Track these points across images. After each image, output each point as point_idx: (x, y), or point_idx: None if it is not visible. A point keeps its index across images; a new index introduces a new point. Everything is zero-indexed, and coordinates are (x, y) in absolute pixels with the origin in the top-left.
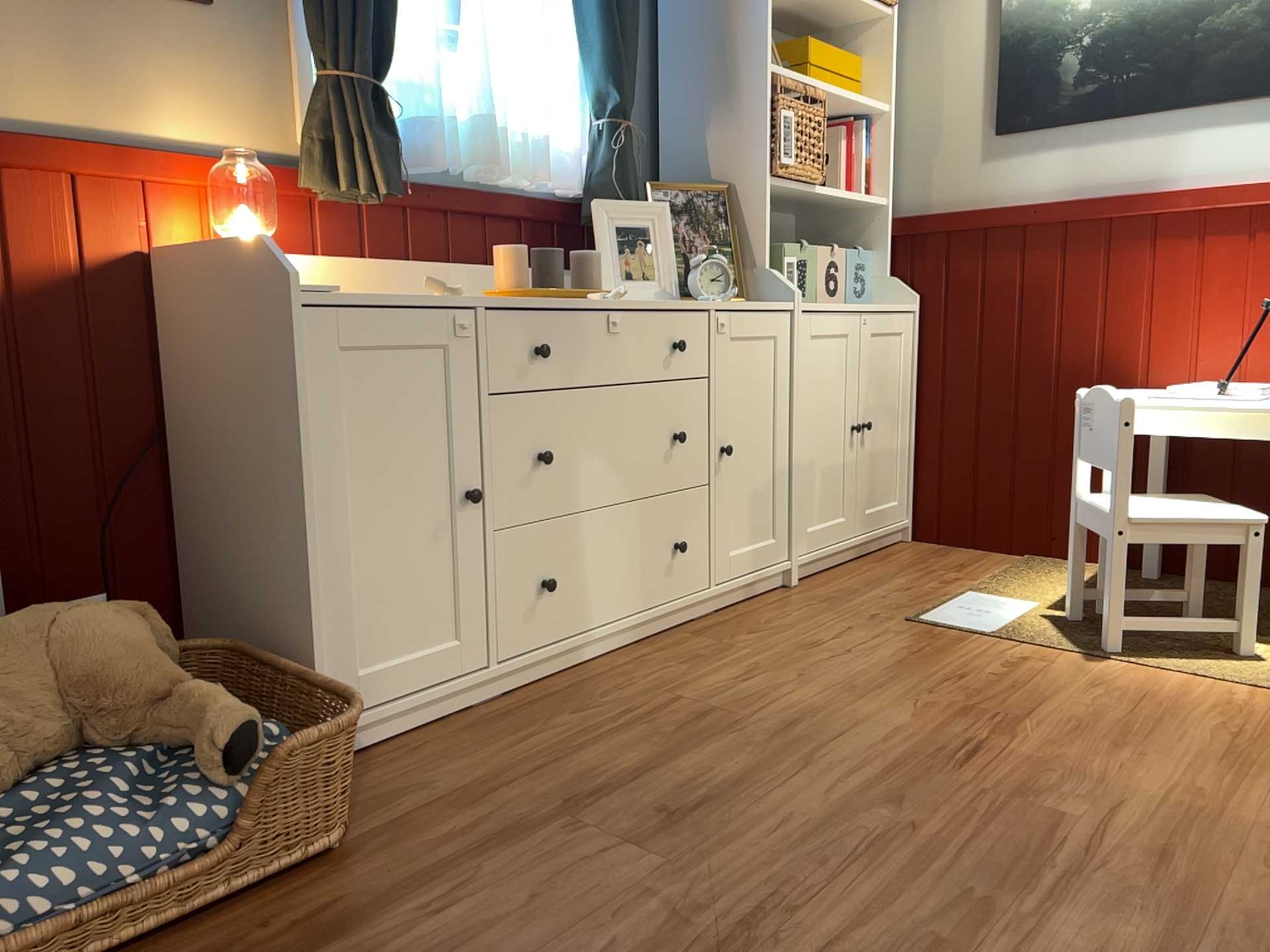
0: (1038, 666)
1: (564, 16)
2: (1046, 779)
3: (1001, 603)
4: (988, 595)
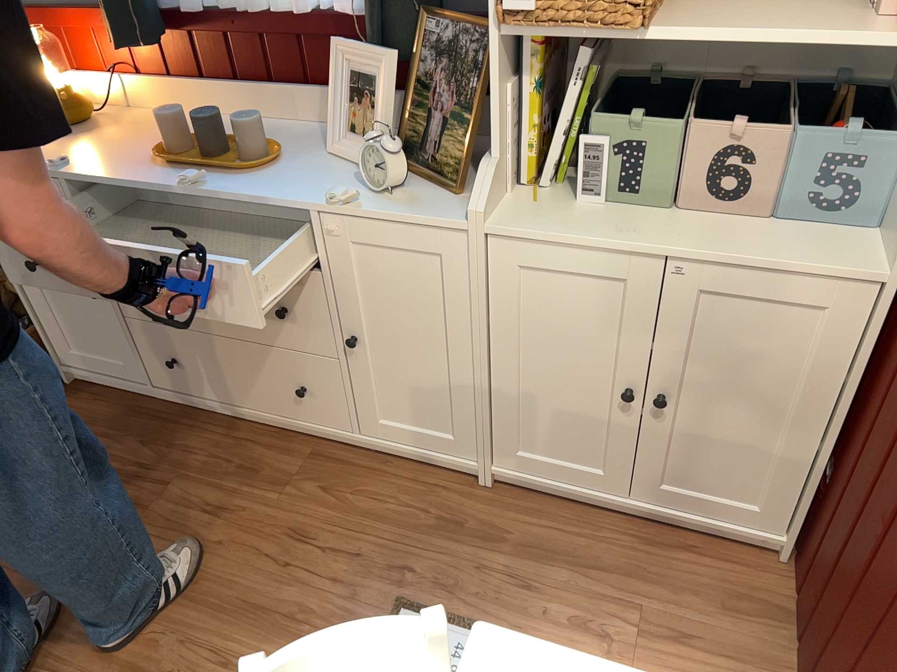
0: None
1: None
2: None
3: None
4: None
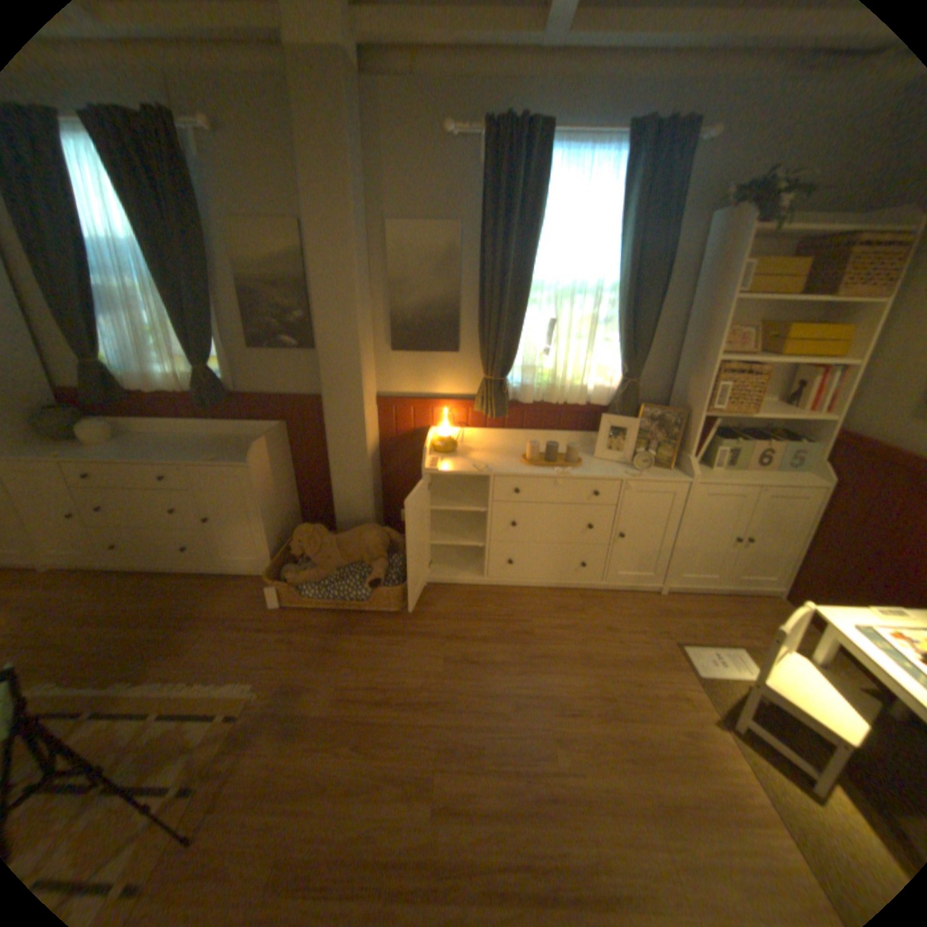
0: (686, 709)
1: (613, 329)
2: (579, 746)
3: (747, 668)
4: (750, 659)
